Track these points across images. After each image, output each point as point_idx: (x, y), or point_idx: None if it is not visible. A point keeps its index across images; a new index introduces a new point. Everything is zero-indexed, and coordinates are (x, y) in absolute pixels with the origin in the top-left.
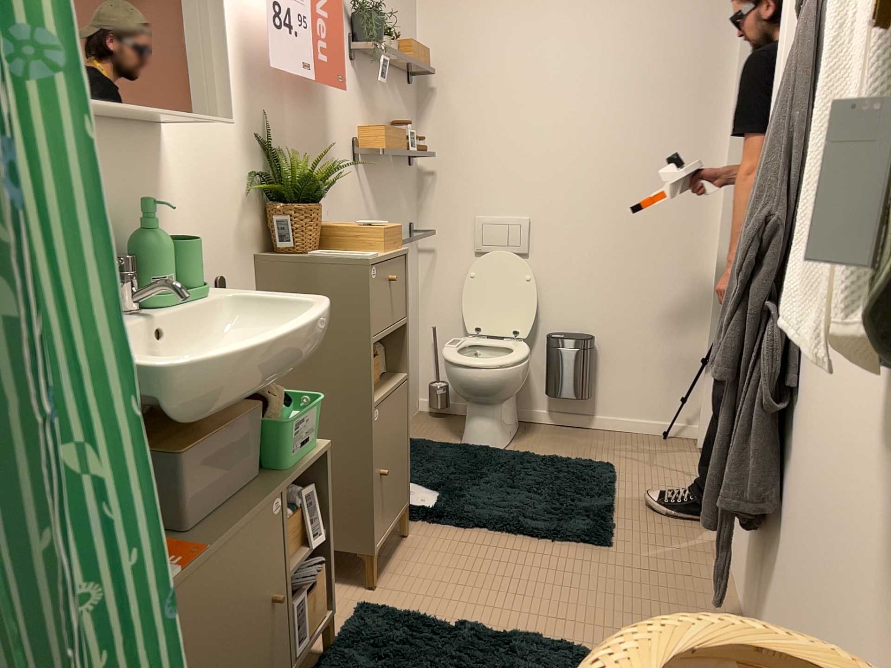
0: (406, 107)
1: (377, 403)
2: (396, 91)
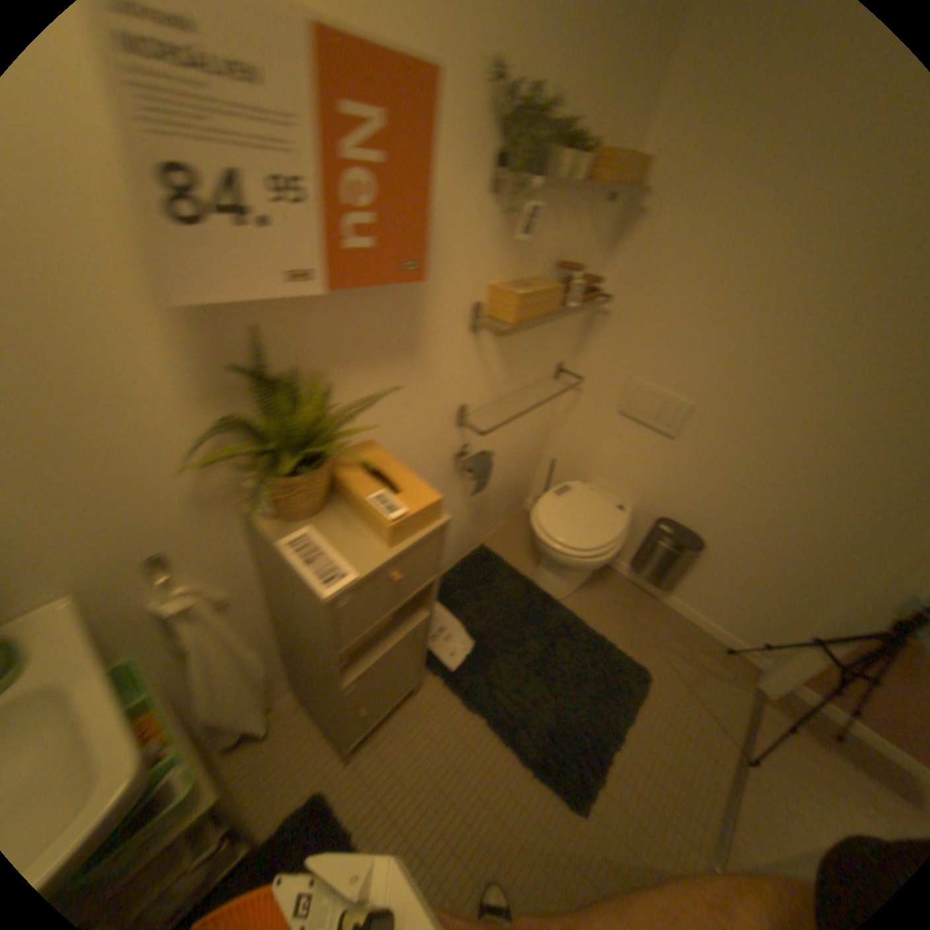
0: (597, 225)
1: (349, 682)
2: (581, 208)
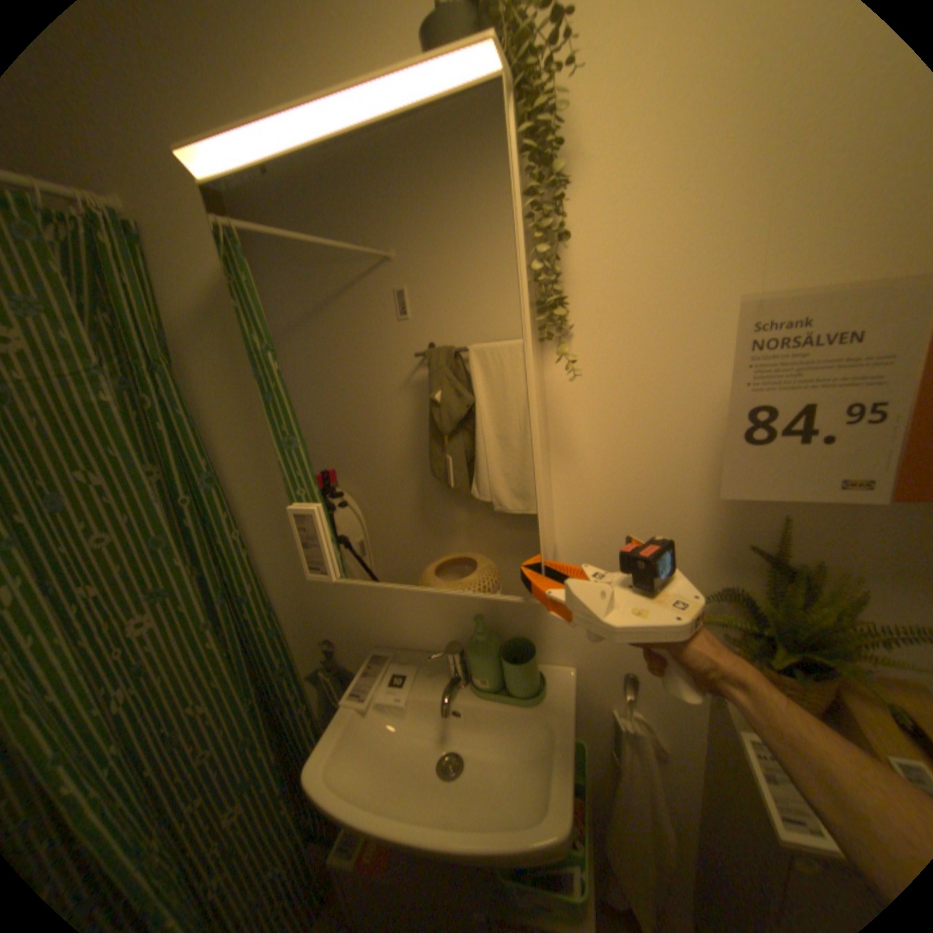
0: None
1: None
2: None
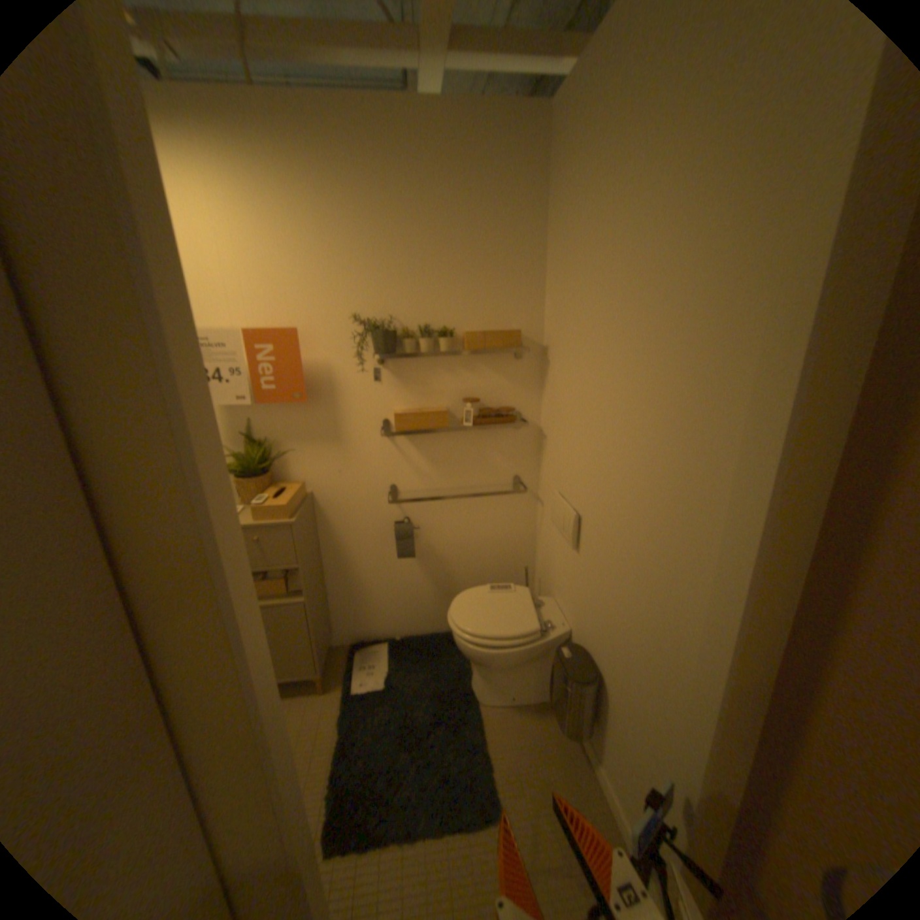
0: (508, 375)
1: None
2: (477, 366)
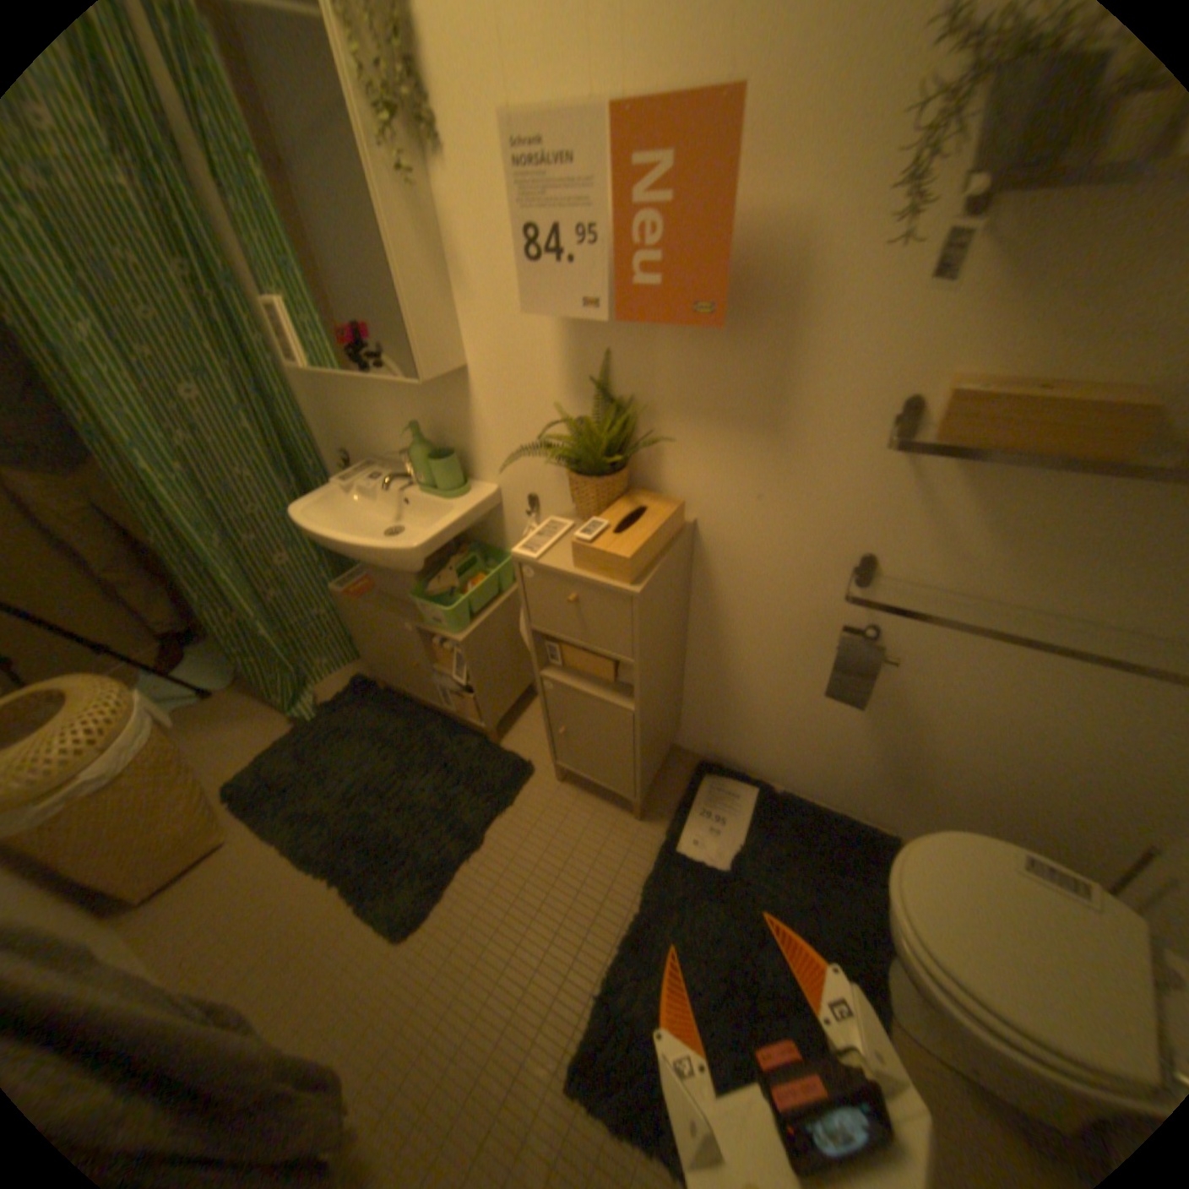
0: None
1: (548, 677)
2: None
